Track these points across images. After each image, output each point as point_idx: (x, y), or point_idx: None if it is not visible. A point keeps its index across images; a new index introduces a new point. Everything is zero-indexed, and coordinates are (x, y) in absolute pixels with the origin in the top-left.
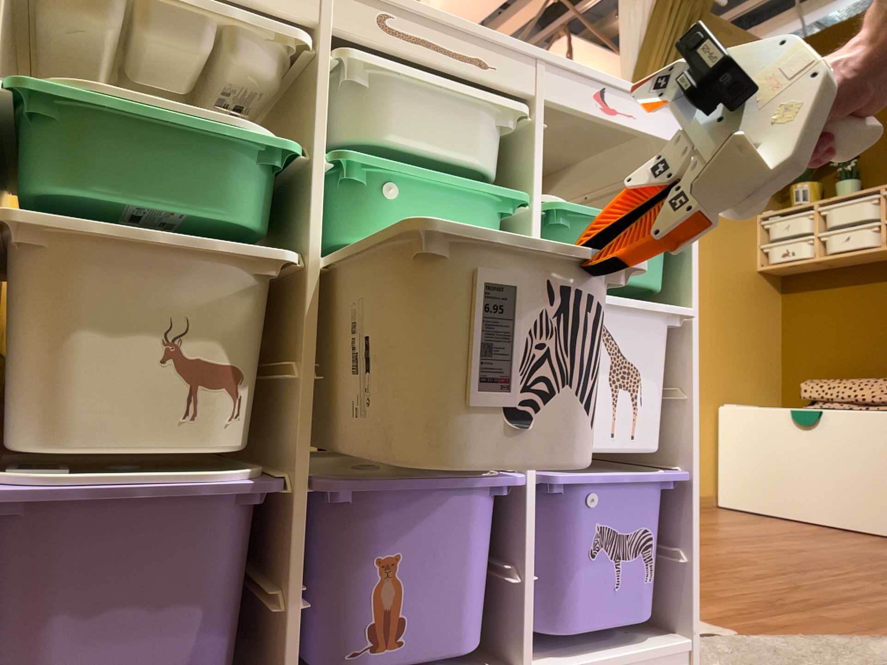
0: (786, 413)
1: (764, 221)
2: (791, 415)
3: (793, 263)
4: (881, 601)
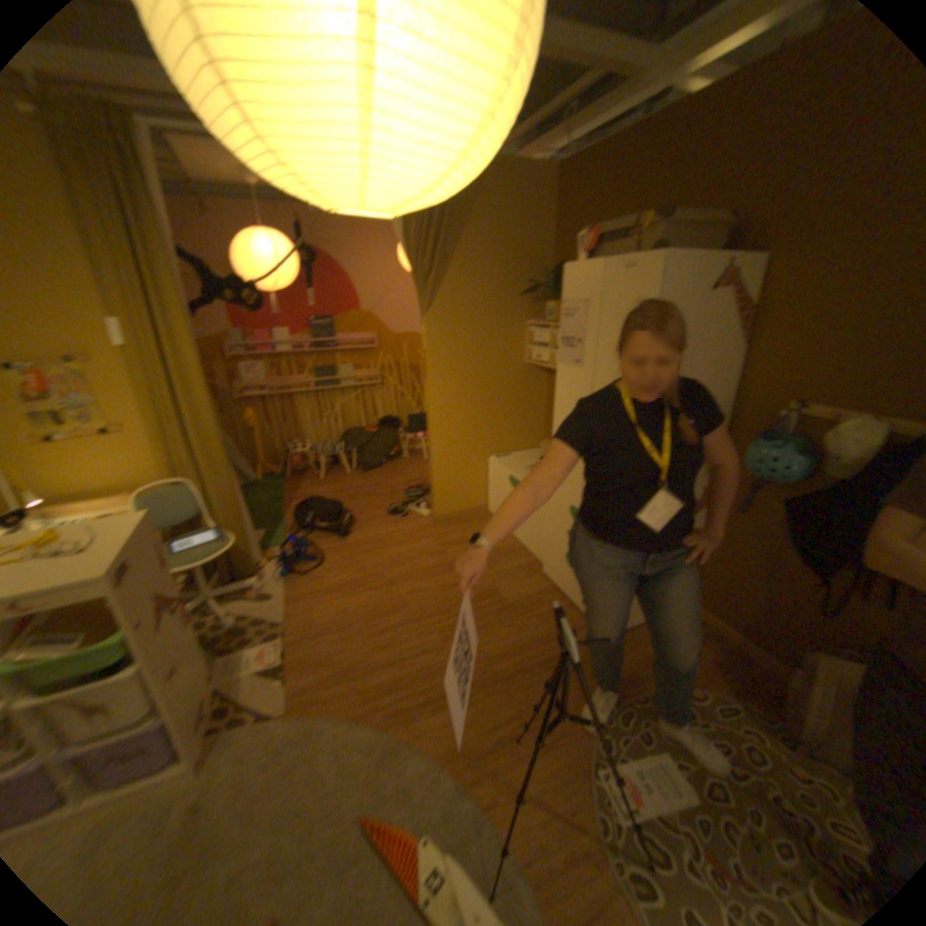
0: (507, 480)
1: (530, 329)
2: (509, 483)
3: (542, 366)
4: (408, 672)
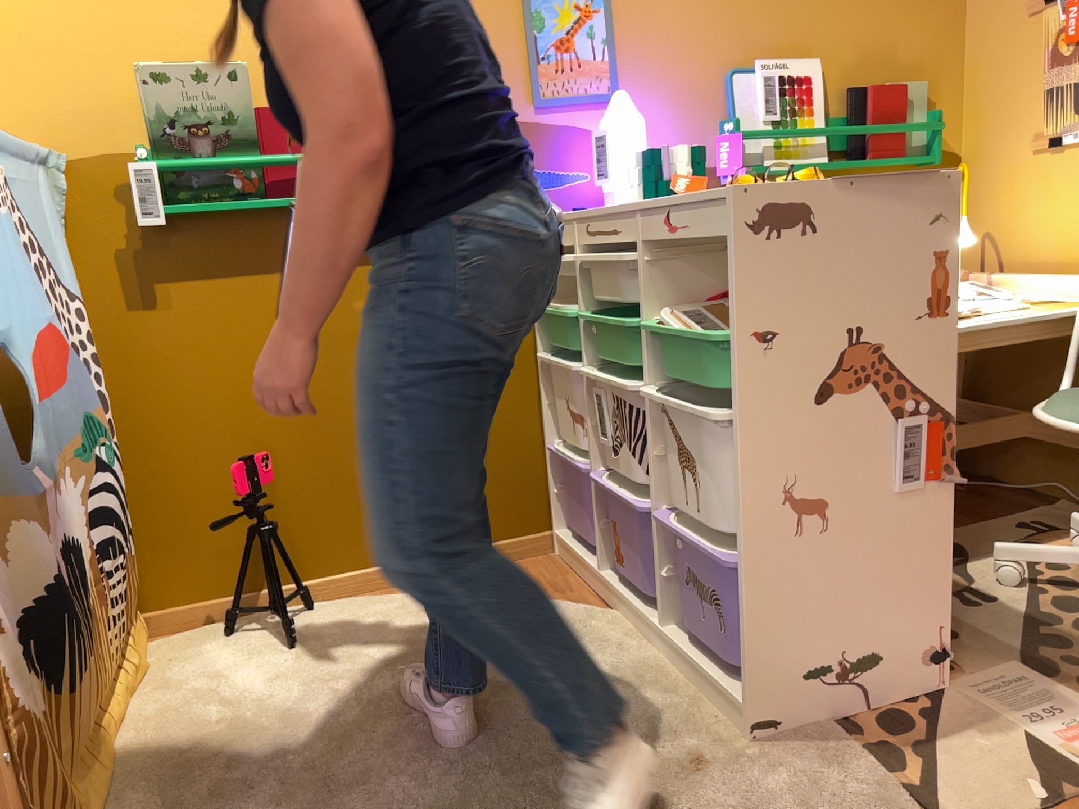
0: None
1: None
2: None
3: None
4: None
